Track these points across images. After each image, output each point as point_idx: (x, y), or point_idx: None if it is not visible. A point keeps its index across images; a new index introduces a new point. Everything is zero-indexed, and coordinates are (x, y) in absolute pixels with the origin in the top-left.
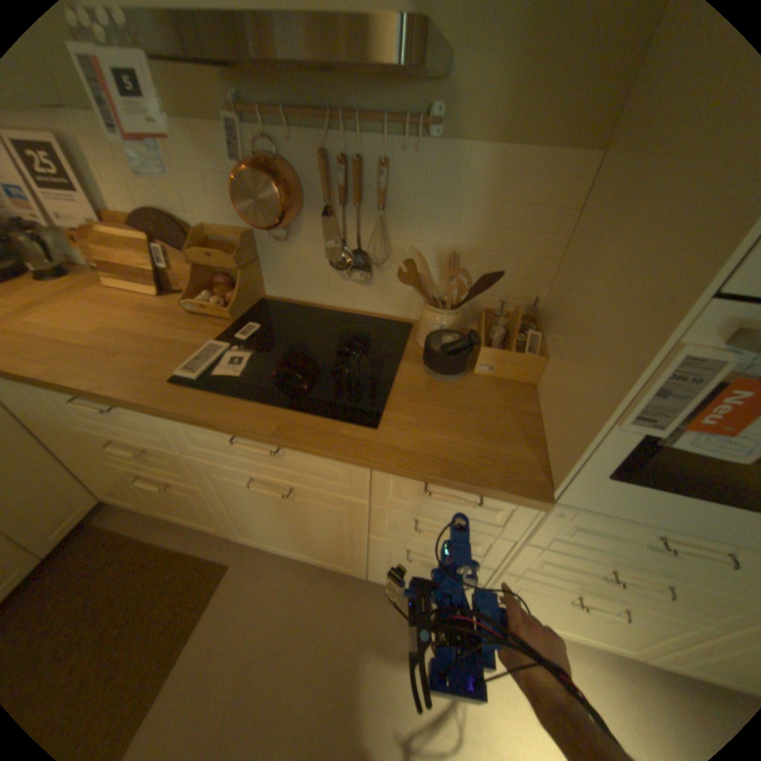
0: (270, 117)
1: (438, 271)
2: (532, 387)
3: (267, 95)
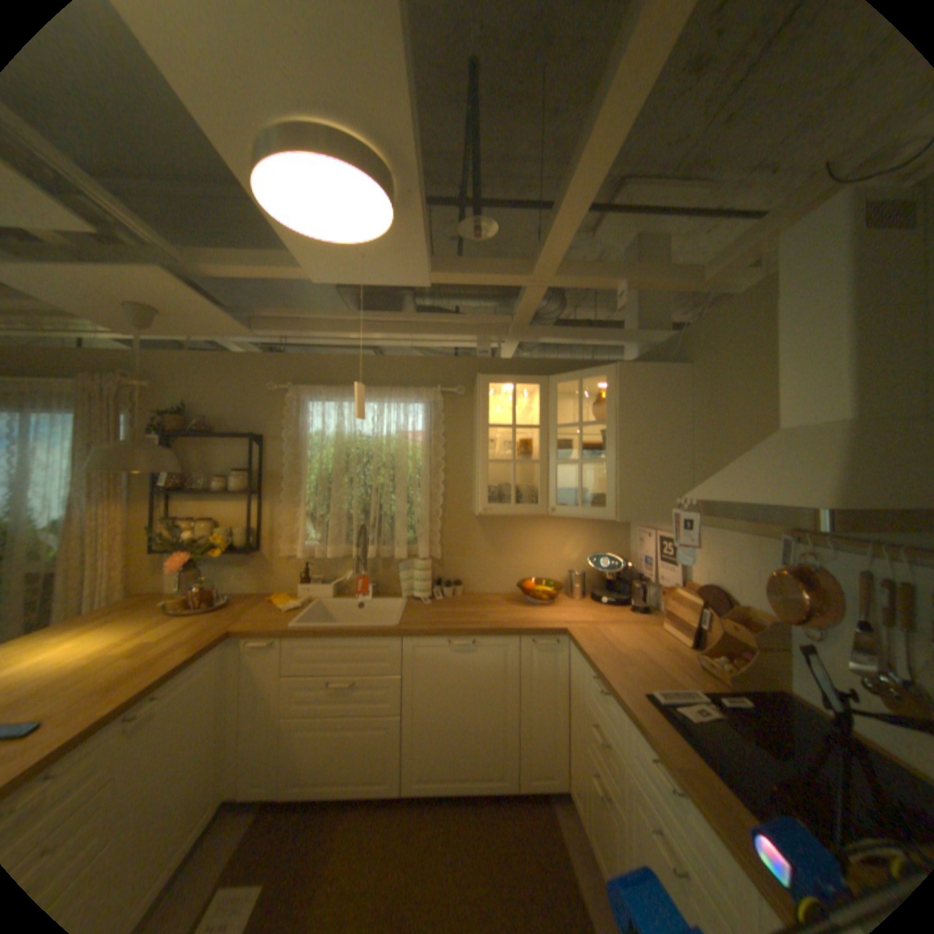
0: (827, 544)
1: None
2: None
3: None
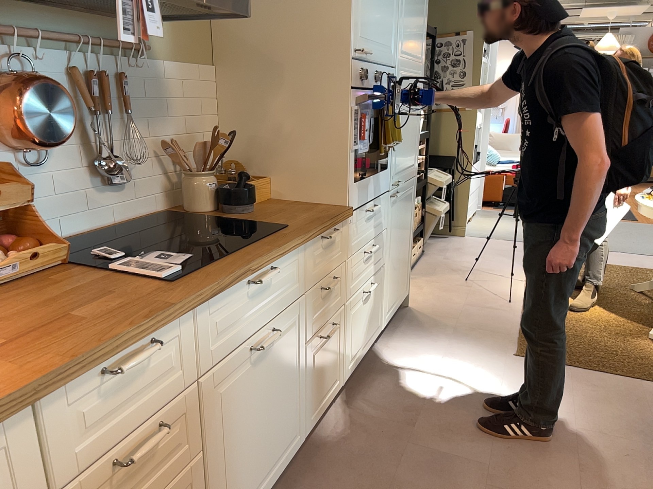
0: (21, 43)
1: (169, 159)
2: (273, 199)
3: (18, 24)
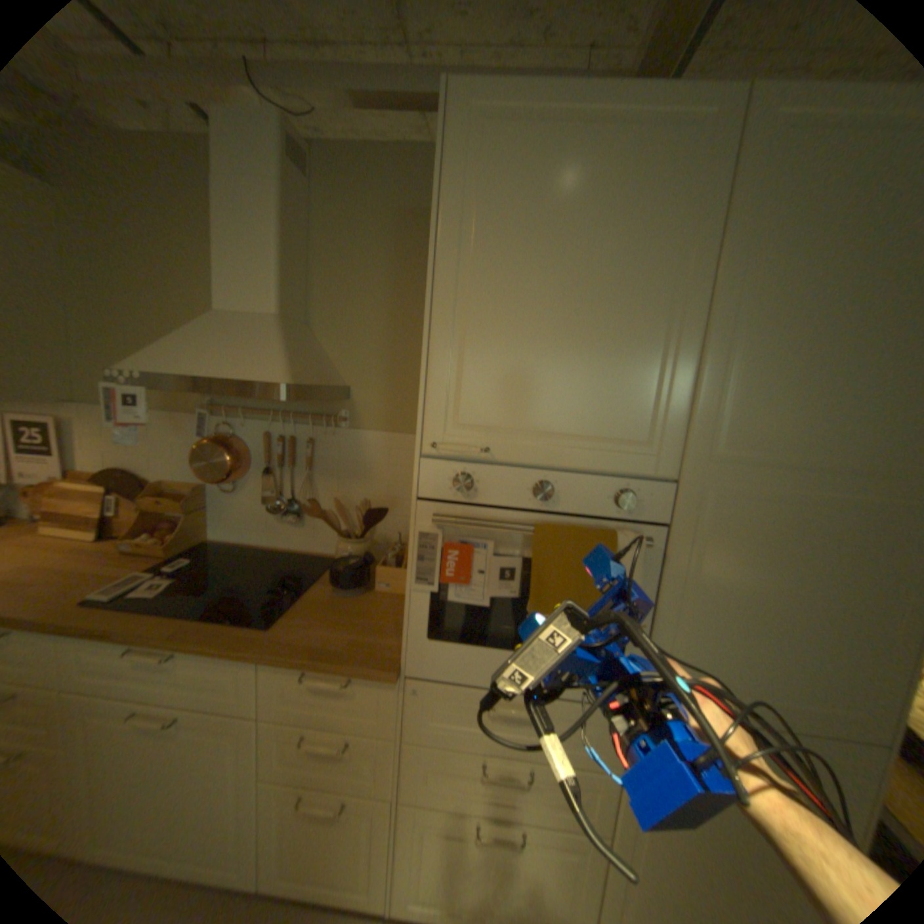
0: (234, 414)
1: (356, 514)
2: None
3: (234, 403)
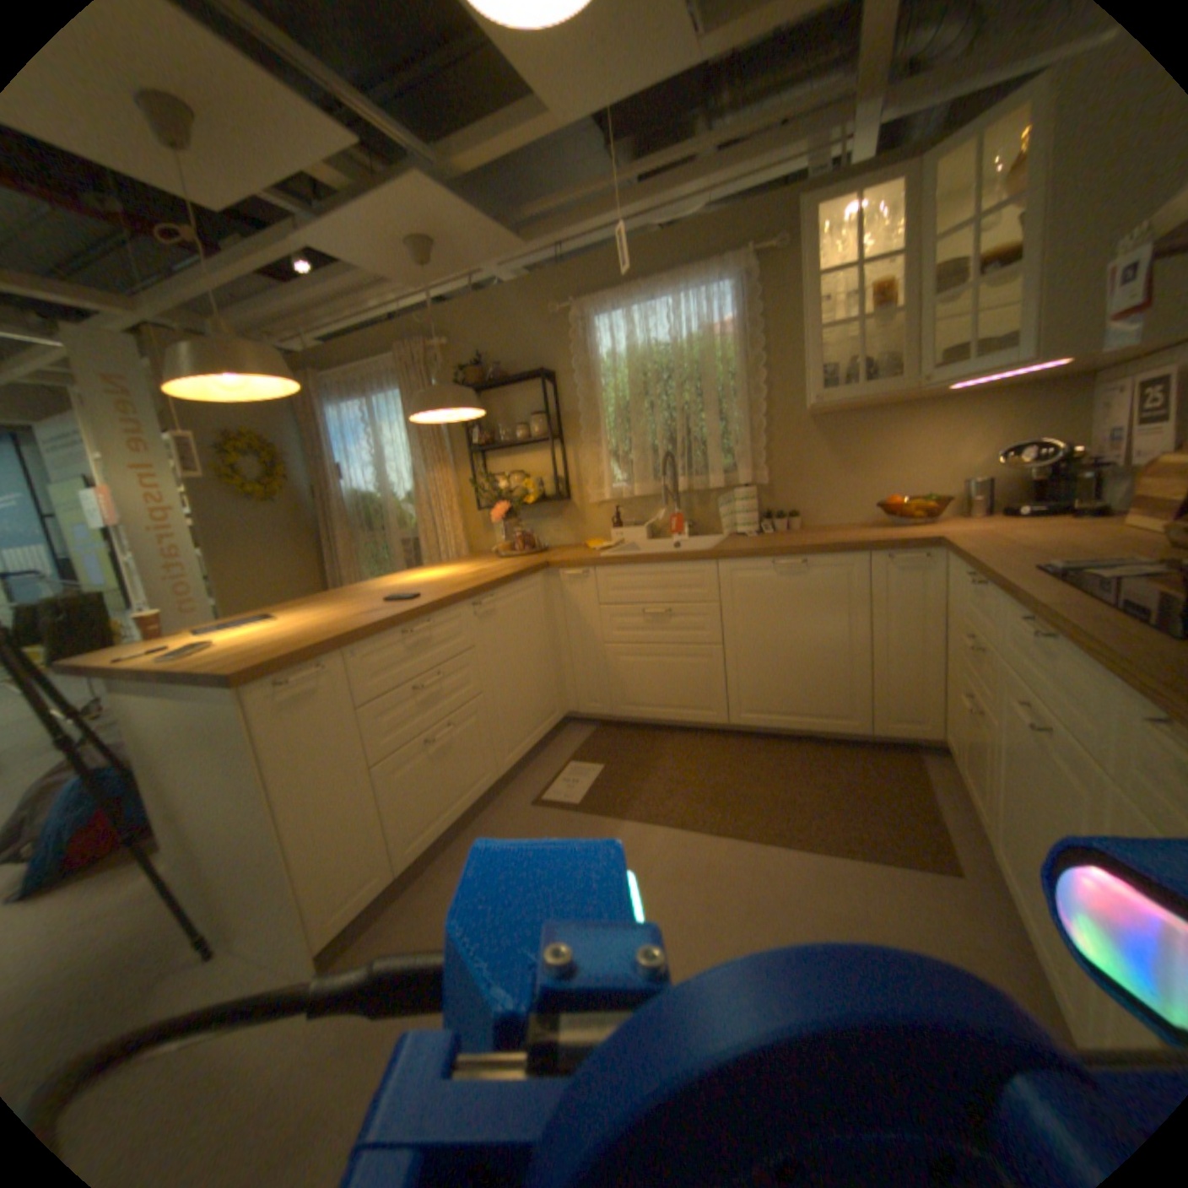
0: None
1: None
2: None
3: None
